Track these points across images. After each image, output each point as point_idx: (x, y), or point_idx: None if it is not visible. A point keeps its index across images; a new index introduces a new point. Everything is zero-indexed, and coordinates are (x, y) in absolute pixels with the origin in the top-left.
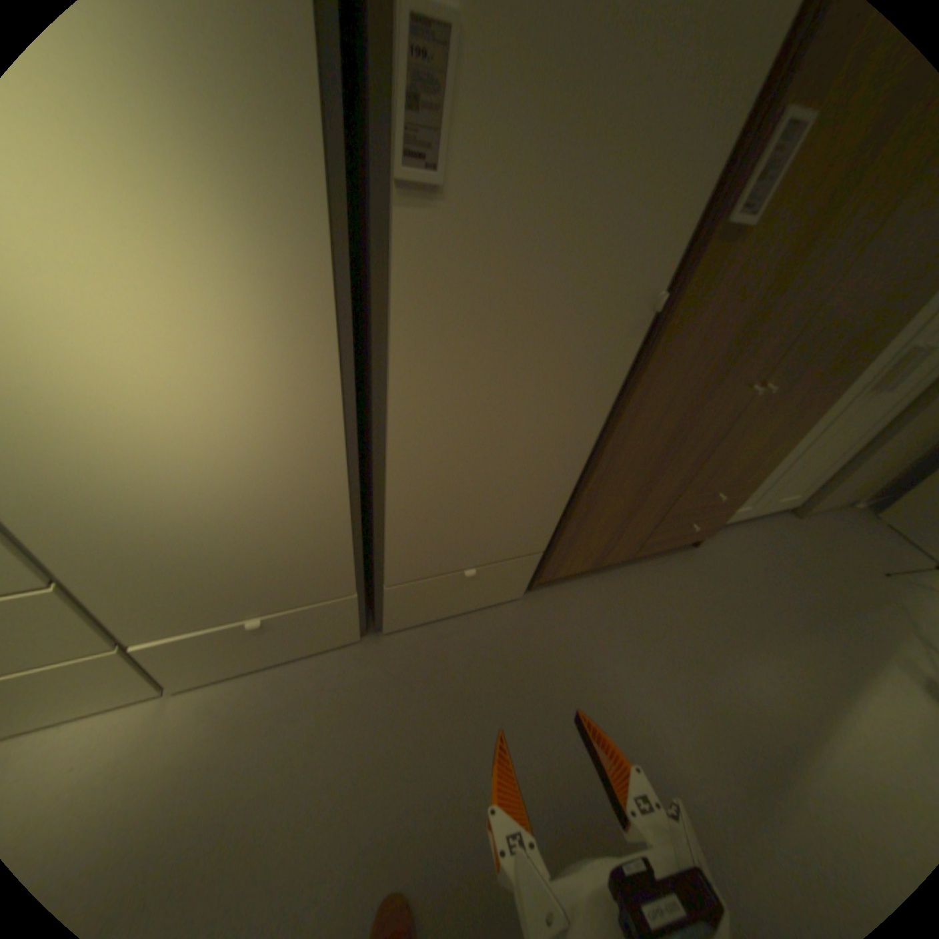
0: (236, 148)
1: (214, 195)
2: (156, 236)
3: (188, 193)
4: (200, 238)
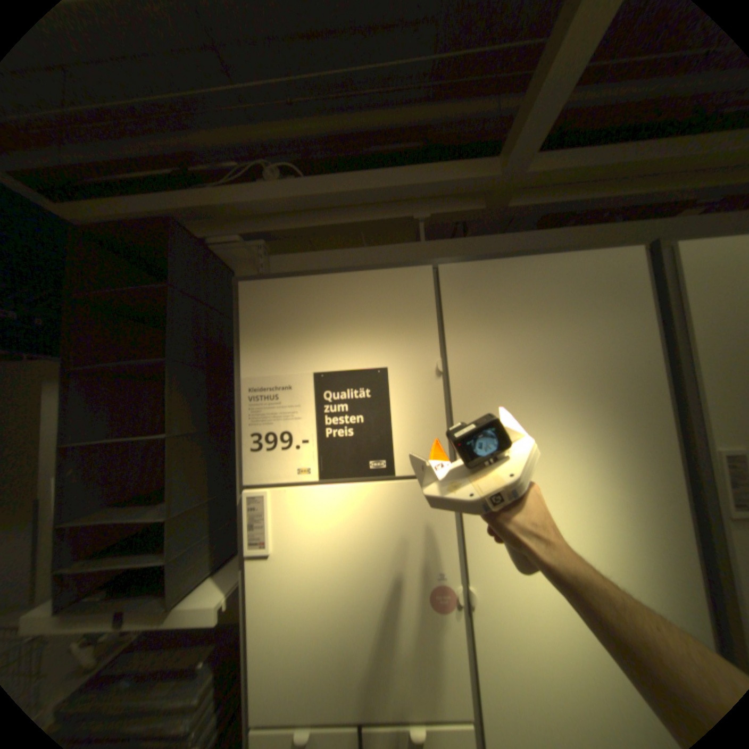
0: (650, 517)
1: (639, 539)
2: (612, 561)
3: (628, 539)
4: (632, 560)
